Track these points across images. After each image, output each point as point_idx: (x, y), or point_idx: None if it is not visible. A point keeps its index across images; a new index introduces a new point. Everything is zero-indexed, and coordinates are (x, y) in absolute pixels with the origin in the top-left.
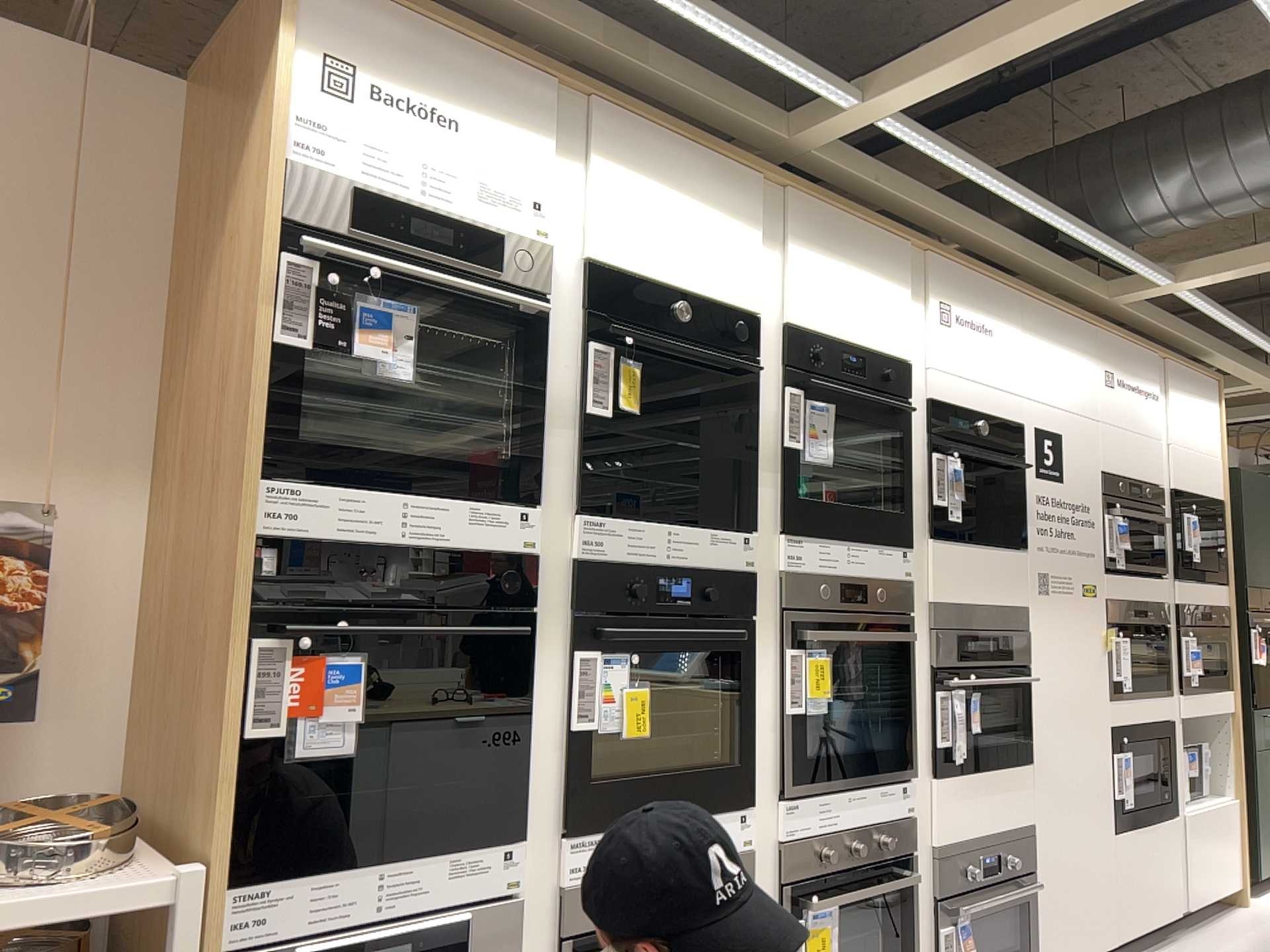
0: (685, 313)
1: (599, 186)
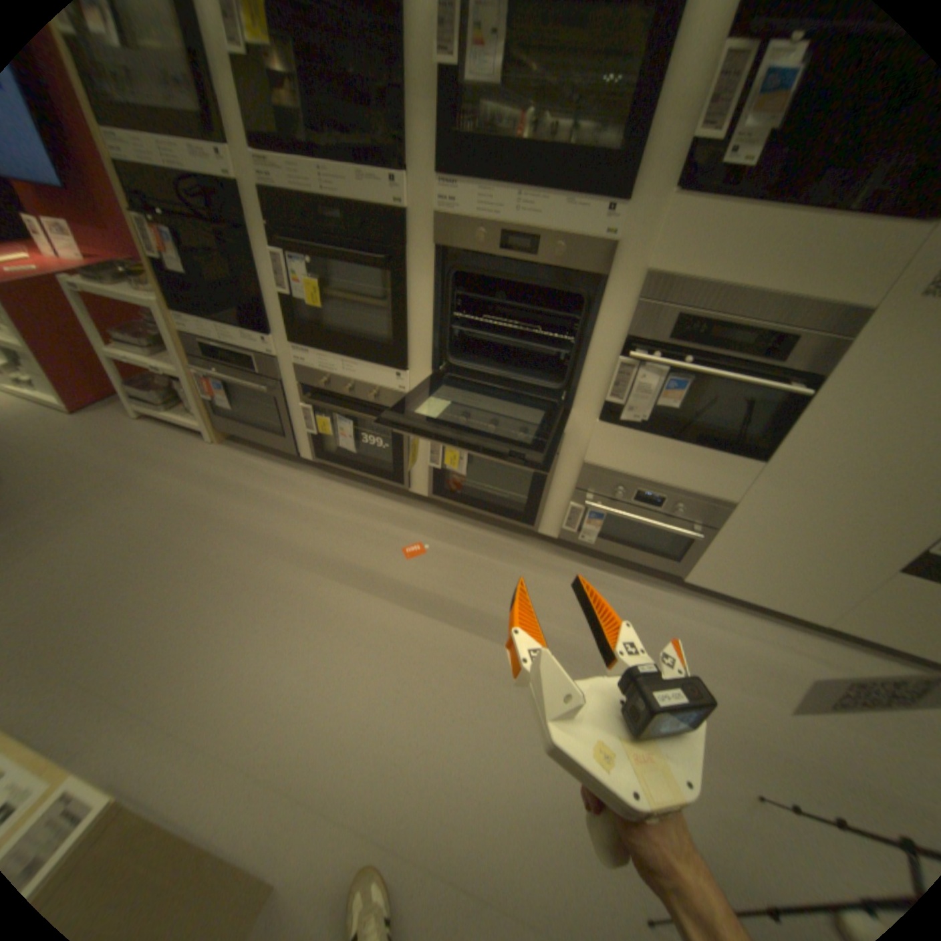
0: None
1: None
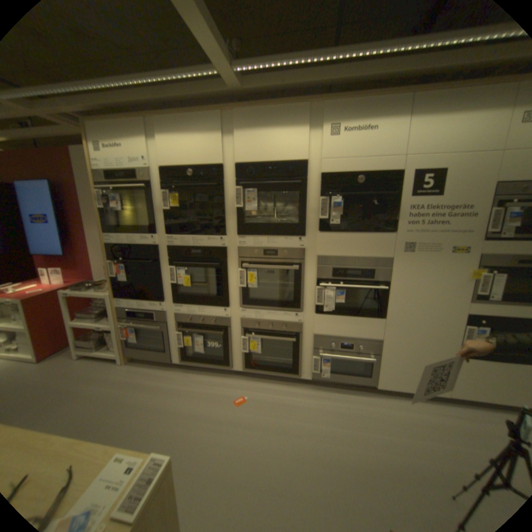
0: (190, 172)
1: (156, 141)
